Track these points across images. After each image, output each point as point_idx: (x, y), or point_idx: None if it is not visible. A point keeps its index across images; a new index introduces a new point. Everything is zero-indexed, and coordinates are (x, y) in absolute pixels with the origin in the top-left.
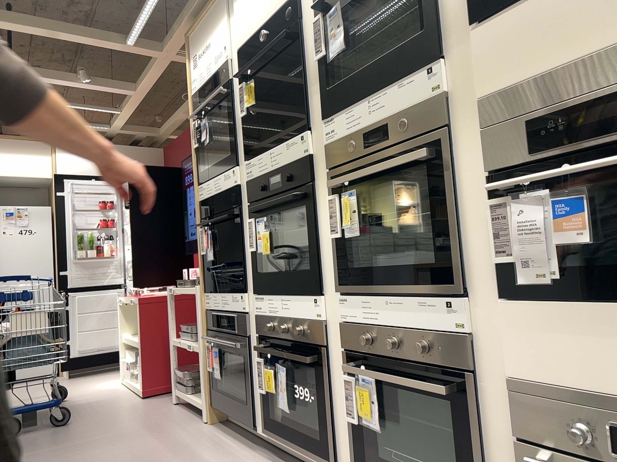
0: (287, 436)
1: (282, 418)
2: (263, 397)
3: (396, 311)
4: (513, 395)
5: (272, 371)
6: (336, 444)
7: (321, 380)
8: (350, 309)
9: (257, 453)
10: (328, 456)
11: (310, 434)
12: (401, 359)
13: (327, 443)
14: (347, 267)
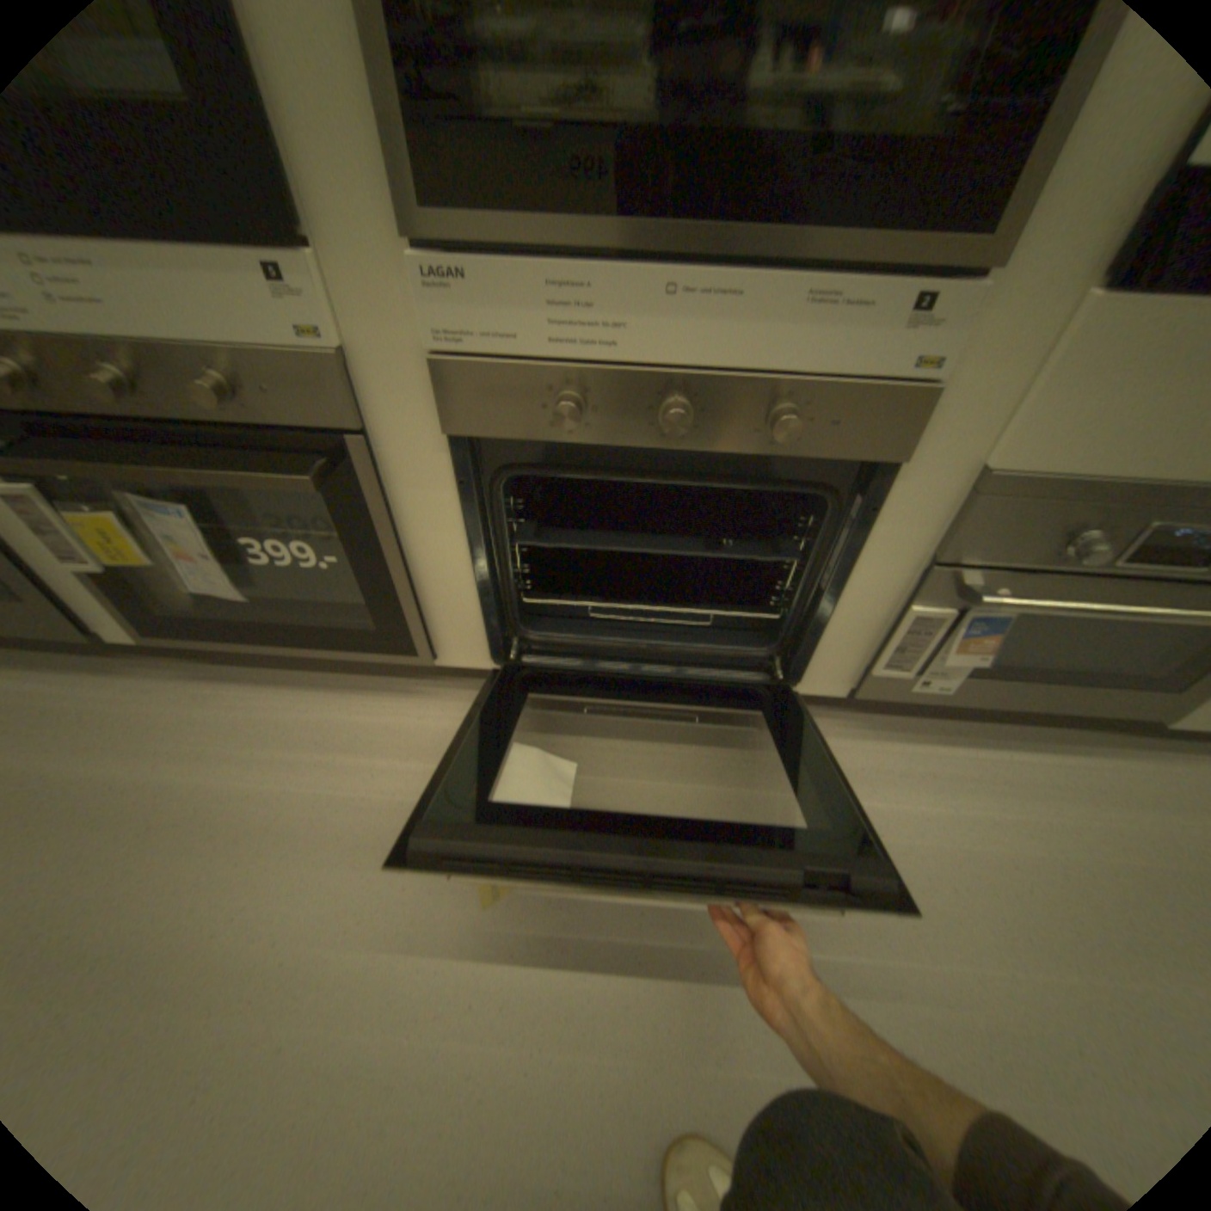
0: (244, 636)
1: (192, 599)
2: (96, 576)
3: (703, 316)
4: (984, 499)
5: (107, 515)
6: (420, 621)
7: (357, 517)
8: (483, 306)
9: (133, 677)
10: (405, 647)
11: (300, 608)
12: (684, 449)
13: (399, 629)
14: (461, 112)
